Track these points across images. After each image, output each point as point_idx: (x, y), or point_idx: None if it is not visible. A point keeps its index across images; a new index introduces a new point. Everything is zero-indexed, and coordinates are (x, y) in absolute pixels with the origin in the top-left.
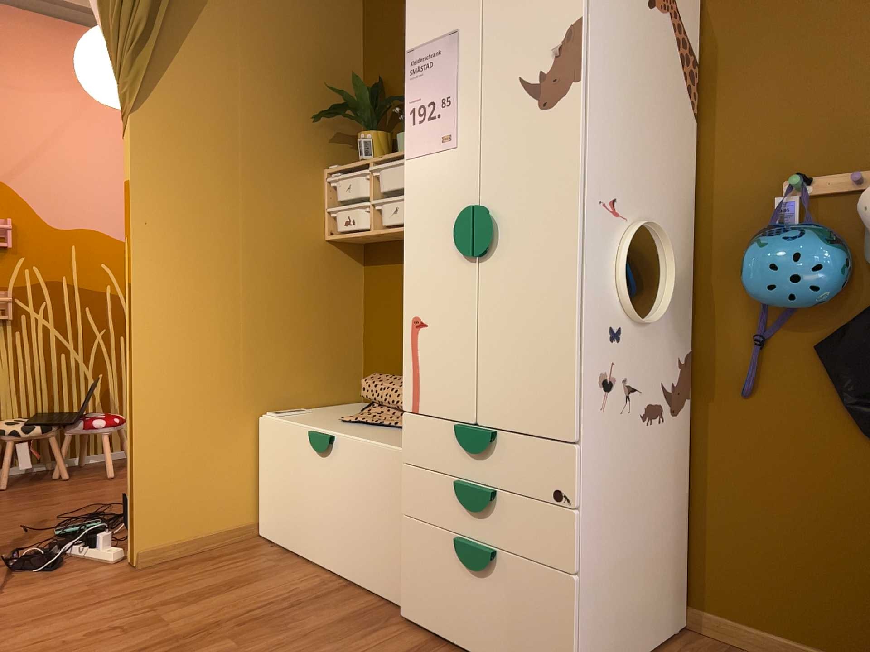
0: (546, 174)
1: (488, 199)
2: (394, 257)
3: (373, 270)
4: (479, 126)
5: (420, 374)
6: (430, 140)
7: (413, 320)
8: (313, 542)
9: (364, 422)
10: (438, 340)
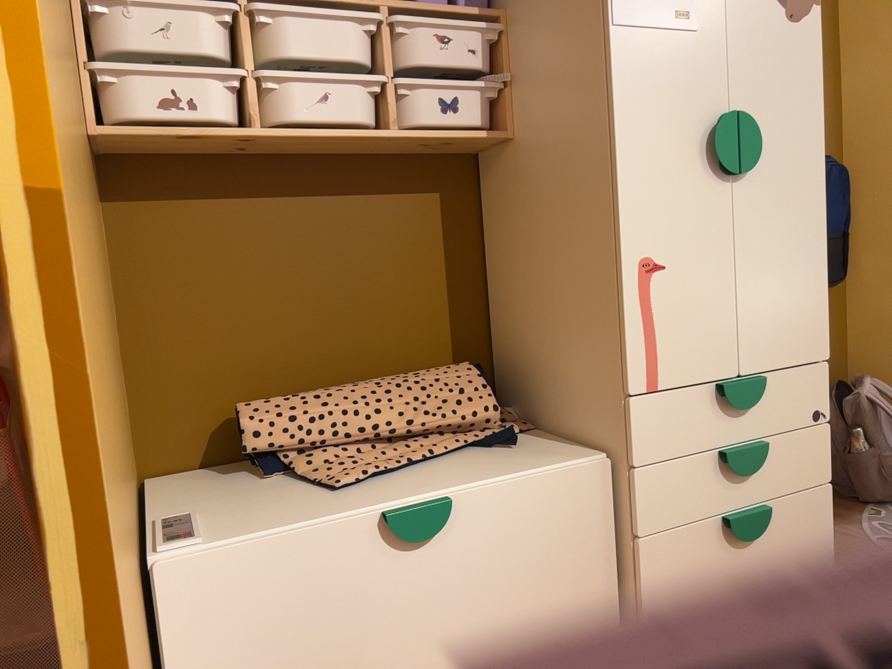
0: (796, 92)
1: (740, 108)
2: (206, 189)
3: (142, 214)
4: (724, 15)
5: (660, 336)
6: (656, 9)
7: (643, 264)
8: None
9: (381, 473)
10: (685, 284)
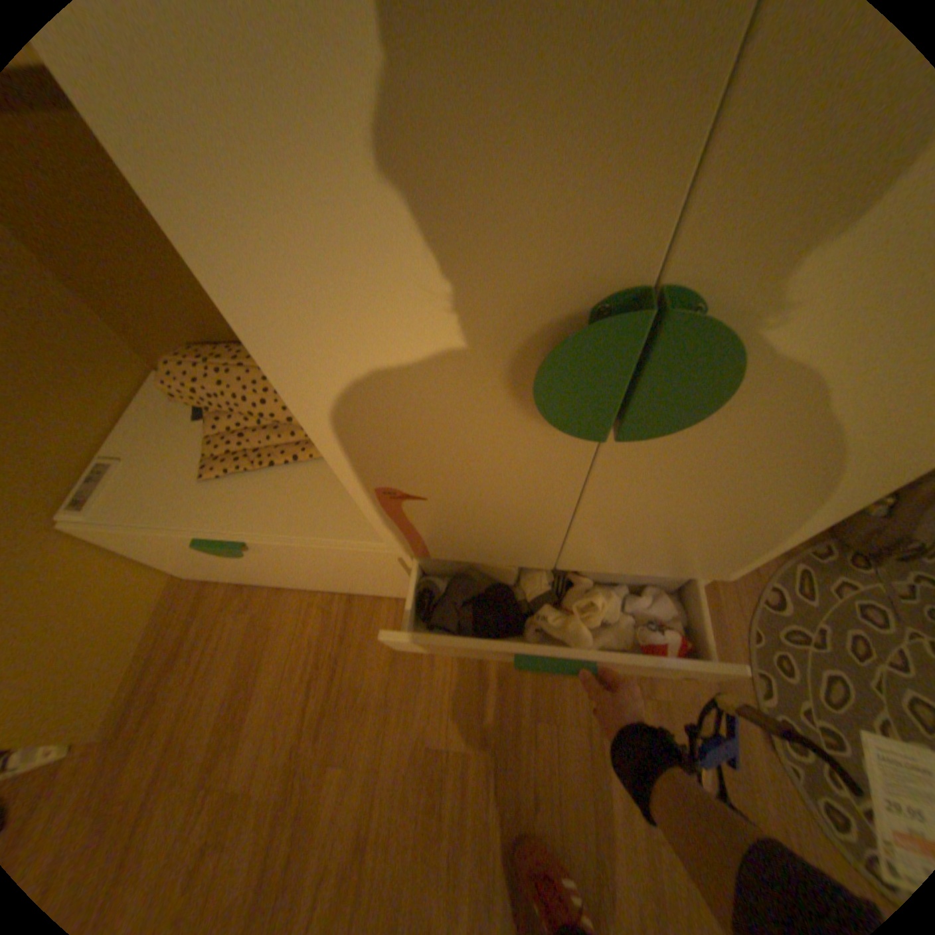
0: None
1: (723, 262)
2: None
3: None
4: None
5: (425, 535)
6: None
7: (381, 490)
8: (276, 581)
9: (242, 469)
10: (464, 512)
